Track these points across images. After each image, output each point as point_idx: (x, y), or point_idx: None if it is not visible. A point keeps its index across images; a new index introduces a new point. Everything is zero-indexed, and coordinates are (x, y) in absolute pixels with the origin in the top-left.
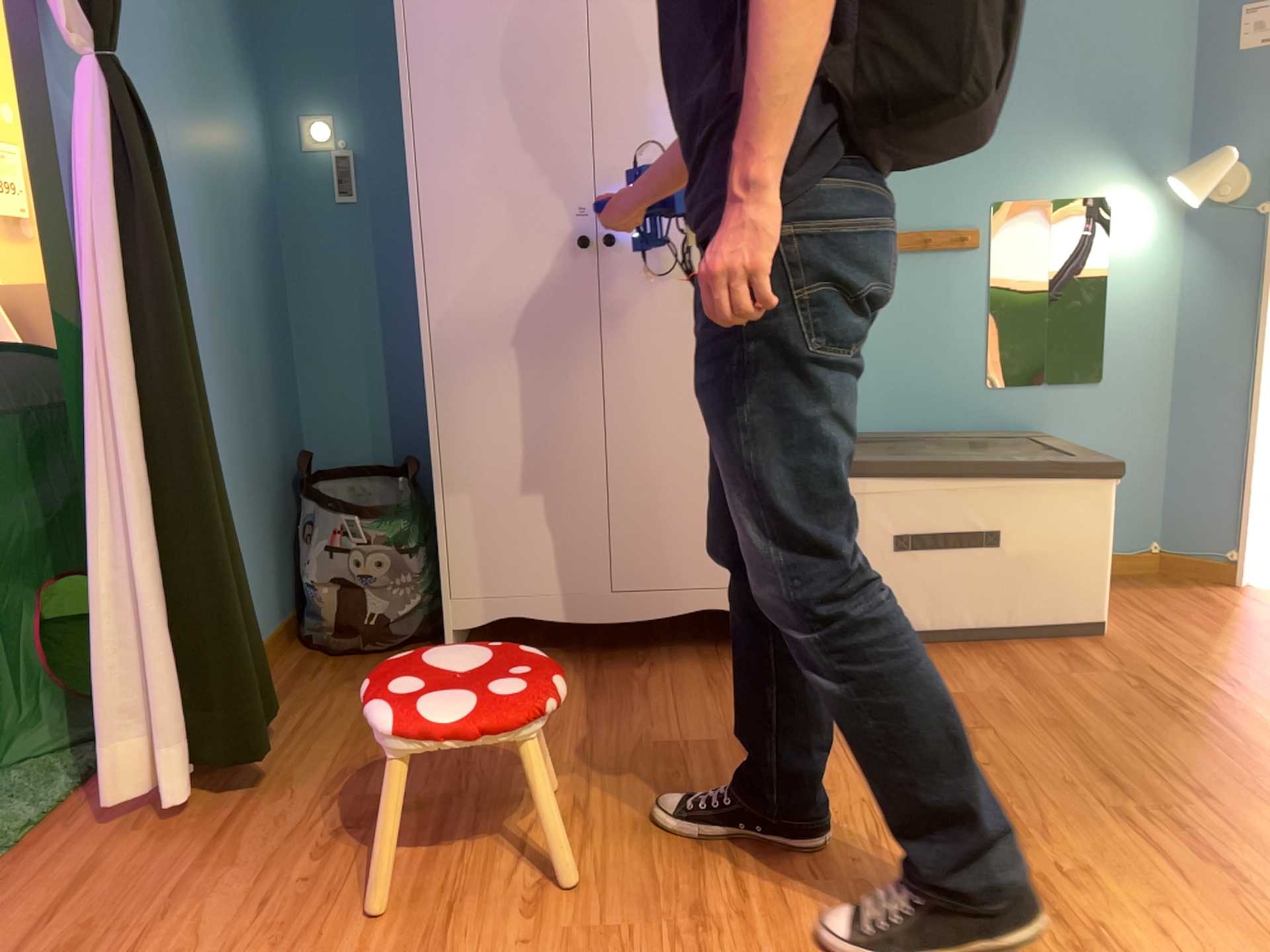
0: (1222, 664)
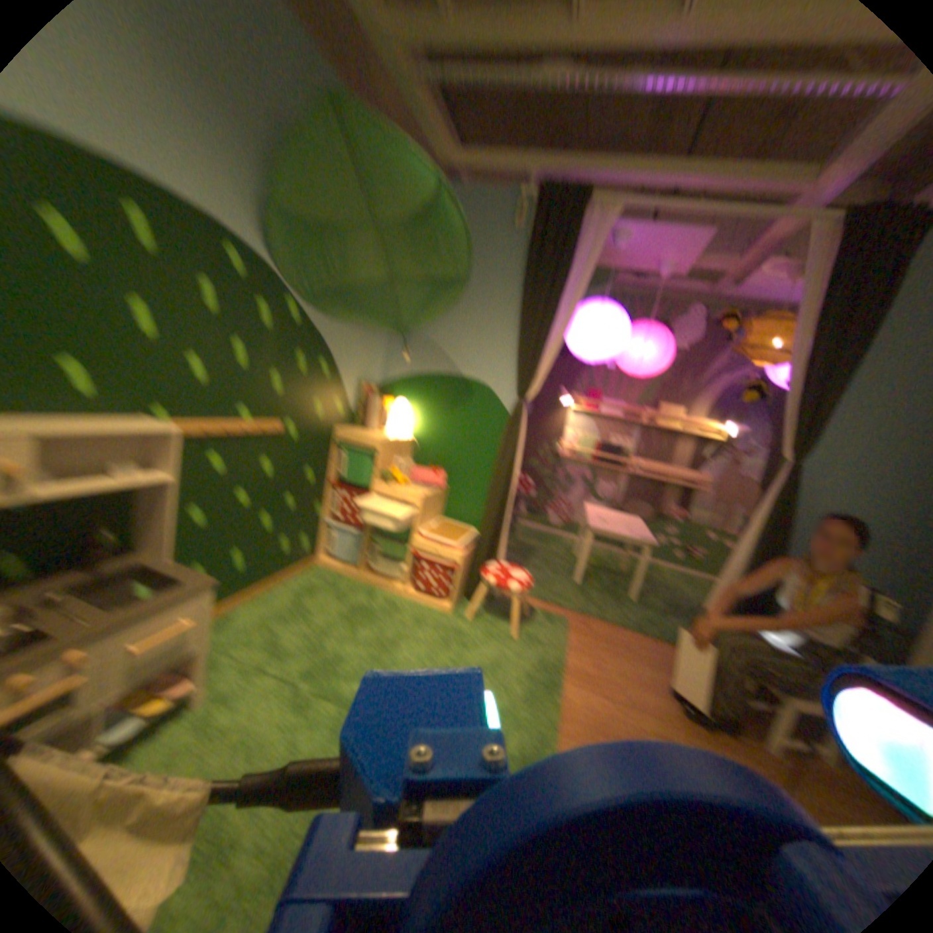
0: None
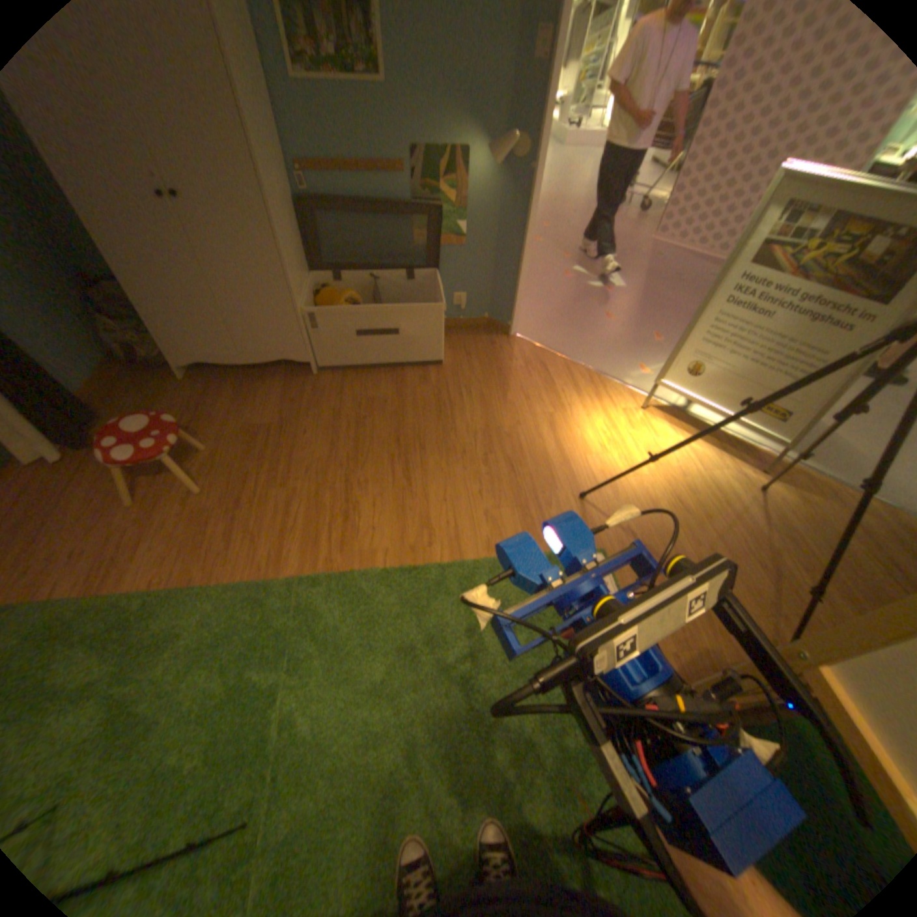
0: (473, 380)
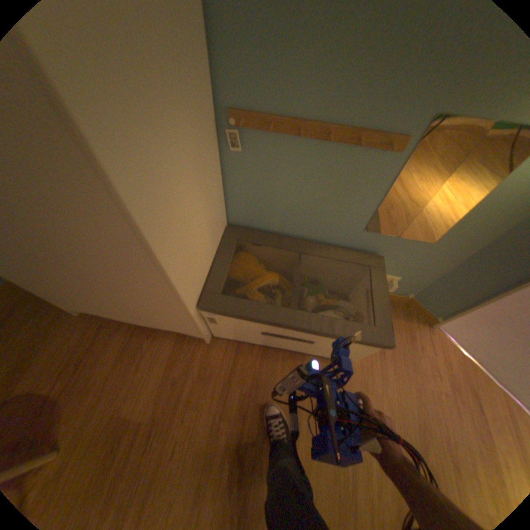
0: (388, 406)
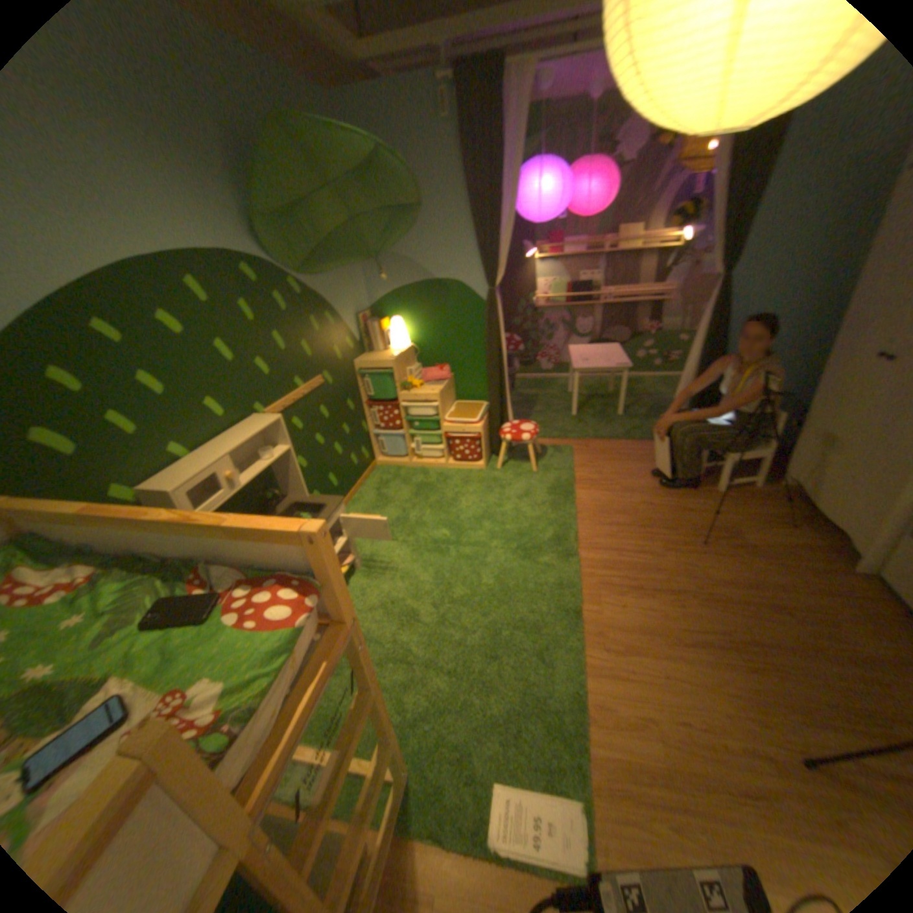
0: None
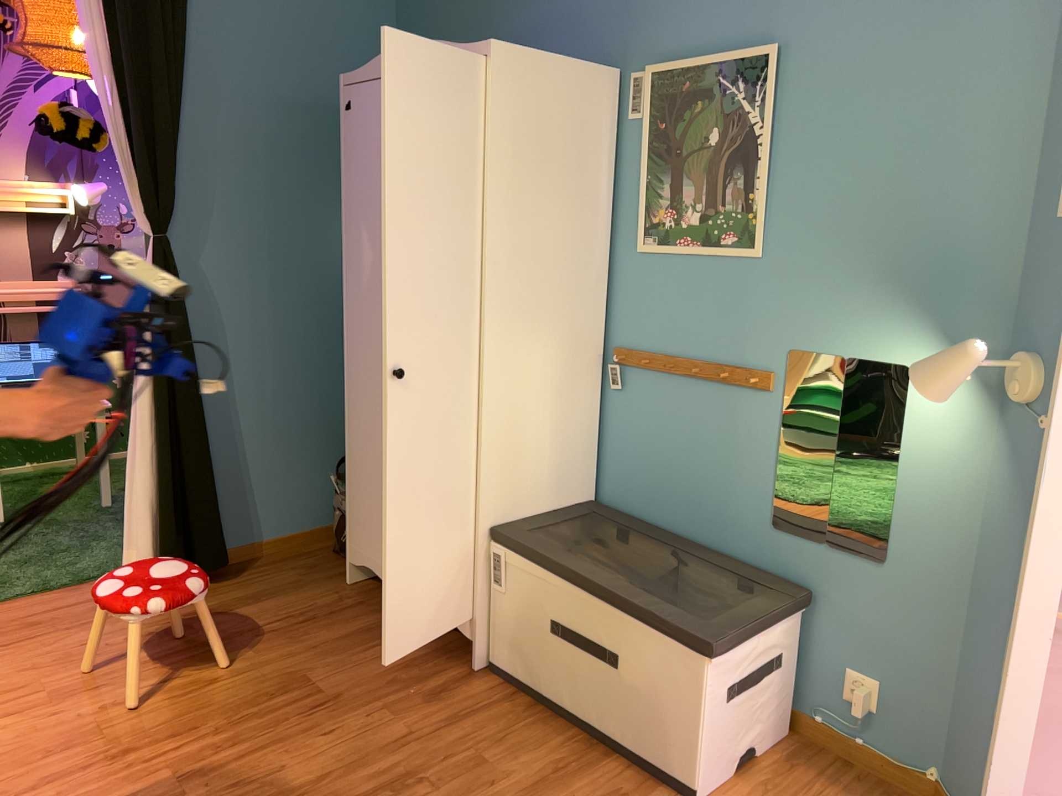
0: None
